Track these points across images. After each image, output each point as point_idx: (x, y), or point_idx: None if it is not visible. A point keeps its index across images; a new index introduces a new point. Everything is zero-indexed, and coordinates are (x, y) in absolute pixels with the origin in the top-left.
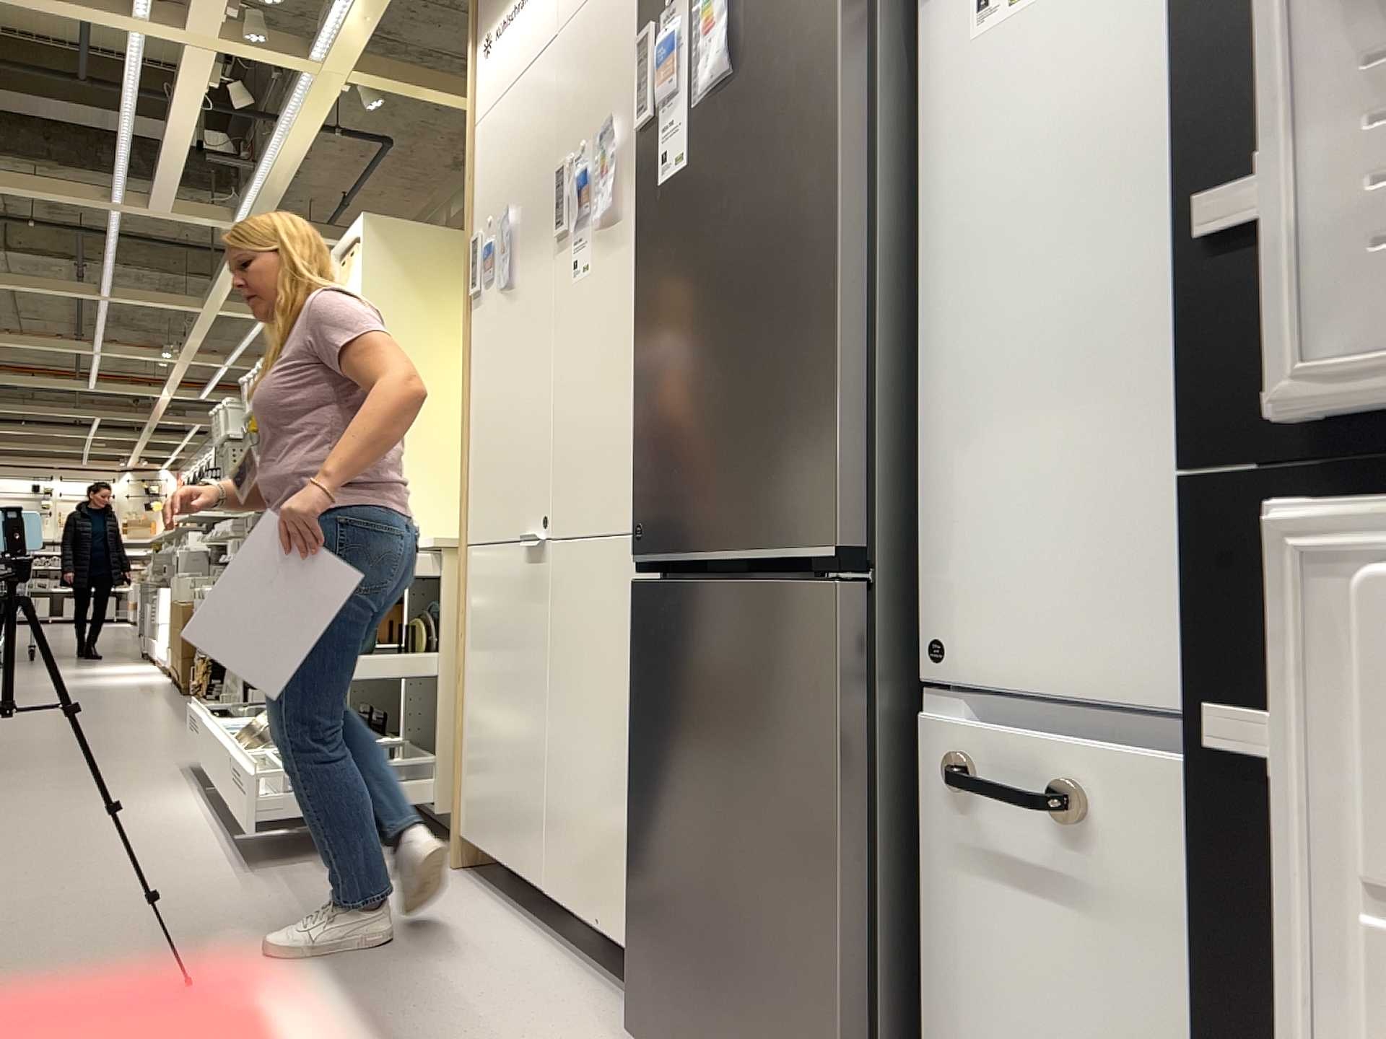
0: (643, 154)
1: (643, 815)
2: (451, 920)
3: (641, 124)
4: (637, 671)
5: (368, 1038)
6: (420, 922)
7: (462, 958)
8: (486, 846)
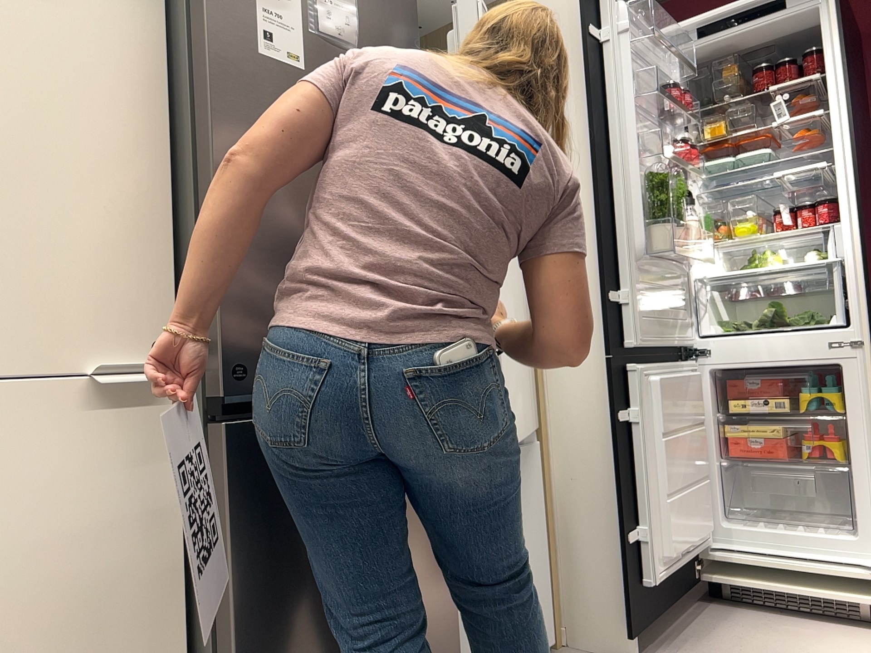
0: None
1: (261, 650)
2: None
3: None
4: (240, 512)
5: None
6: None
7: None
8: None
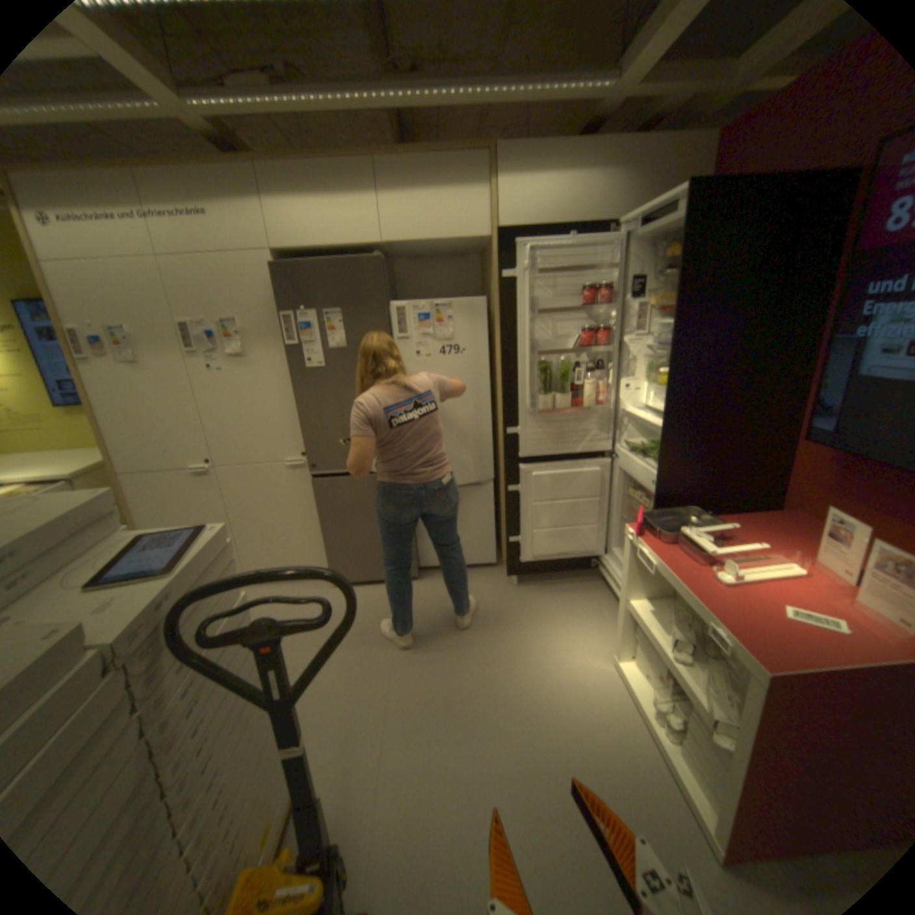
0: (291, 353)
1: (331, 533)
2: None
3: (290, 344)
4: (320, 501)
5: None
6: None
7: None
8: None
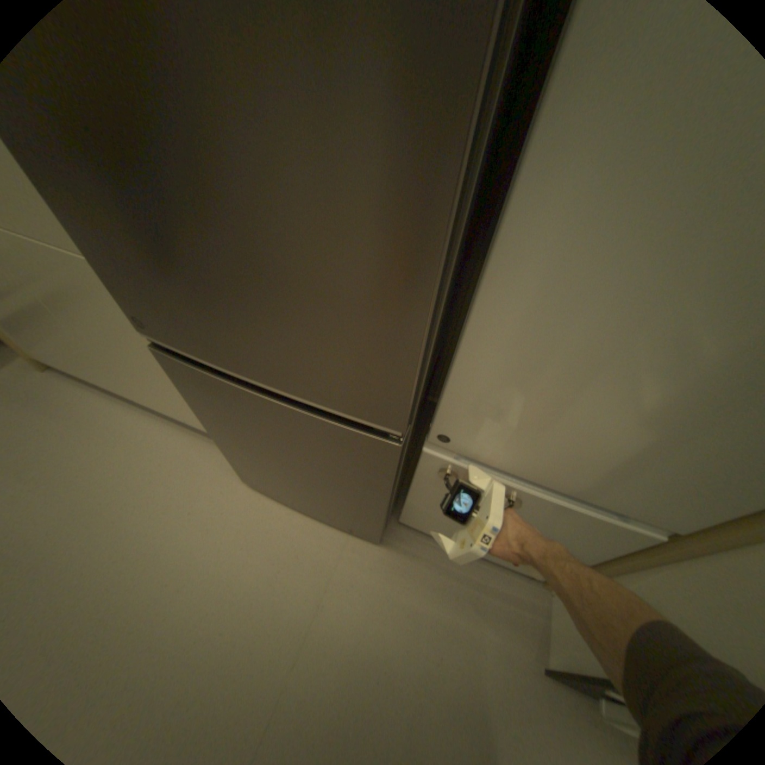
0: None
1: (224, 440)
2: (80, 420)
3: None
4: (186, 390)
5: (113, 540)
6: (62, 430)
7: (113, 451)
8: (63, 369)
